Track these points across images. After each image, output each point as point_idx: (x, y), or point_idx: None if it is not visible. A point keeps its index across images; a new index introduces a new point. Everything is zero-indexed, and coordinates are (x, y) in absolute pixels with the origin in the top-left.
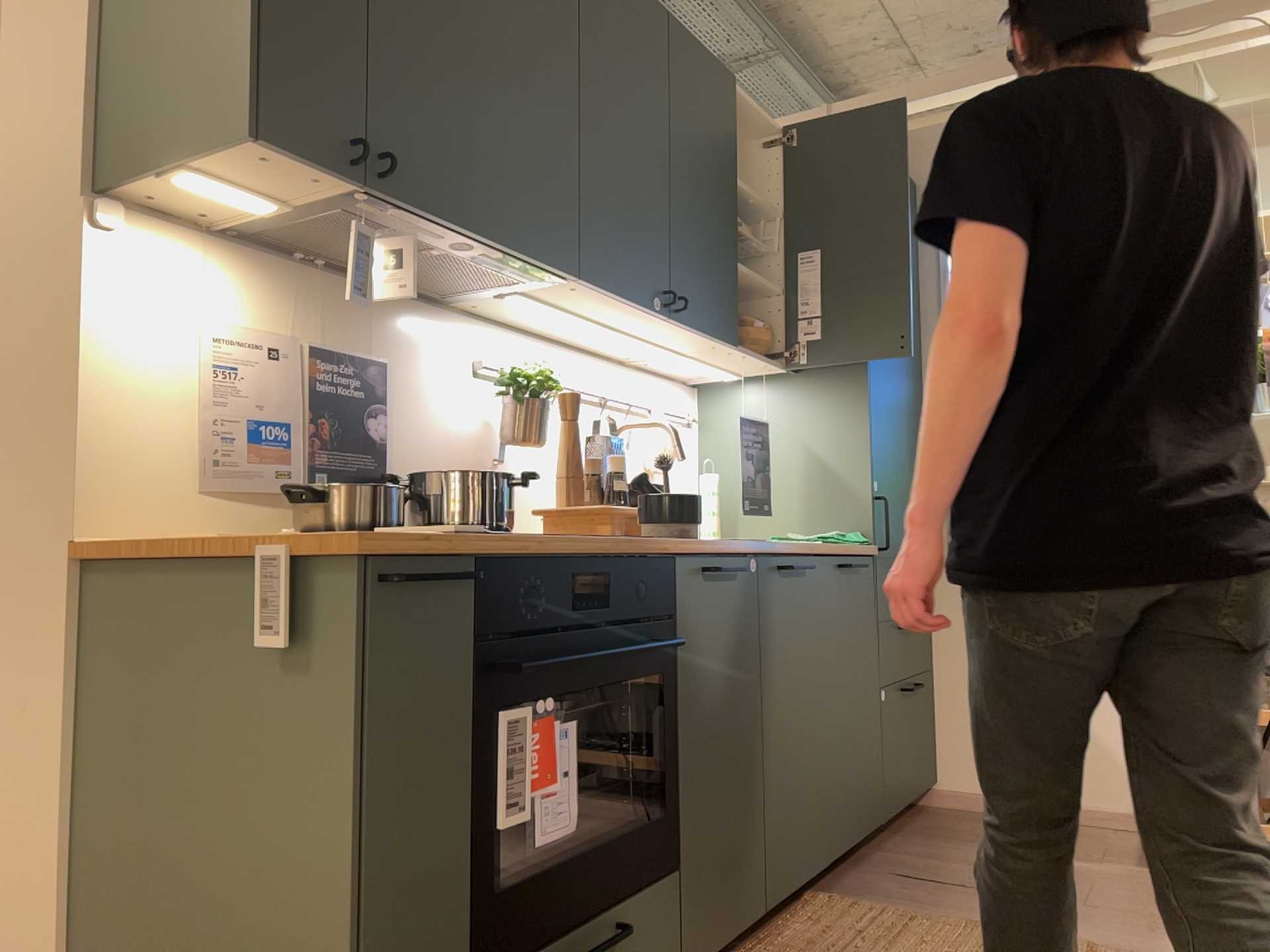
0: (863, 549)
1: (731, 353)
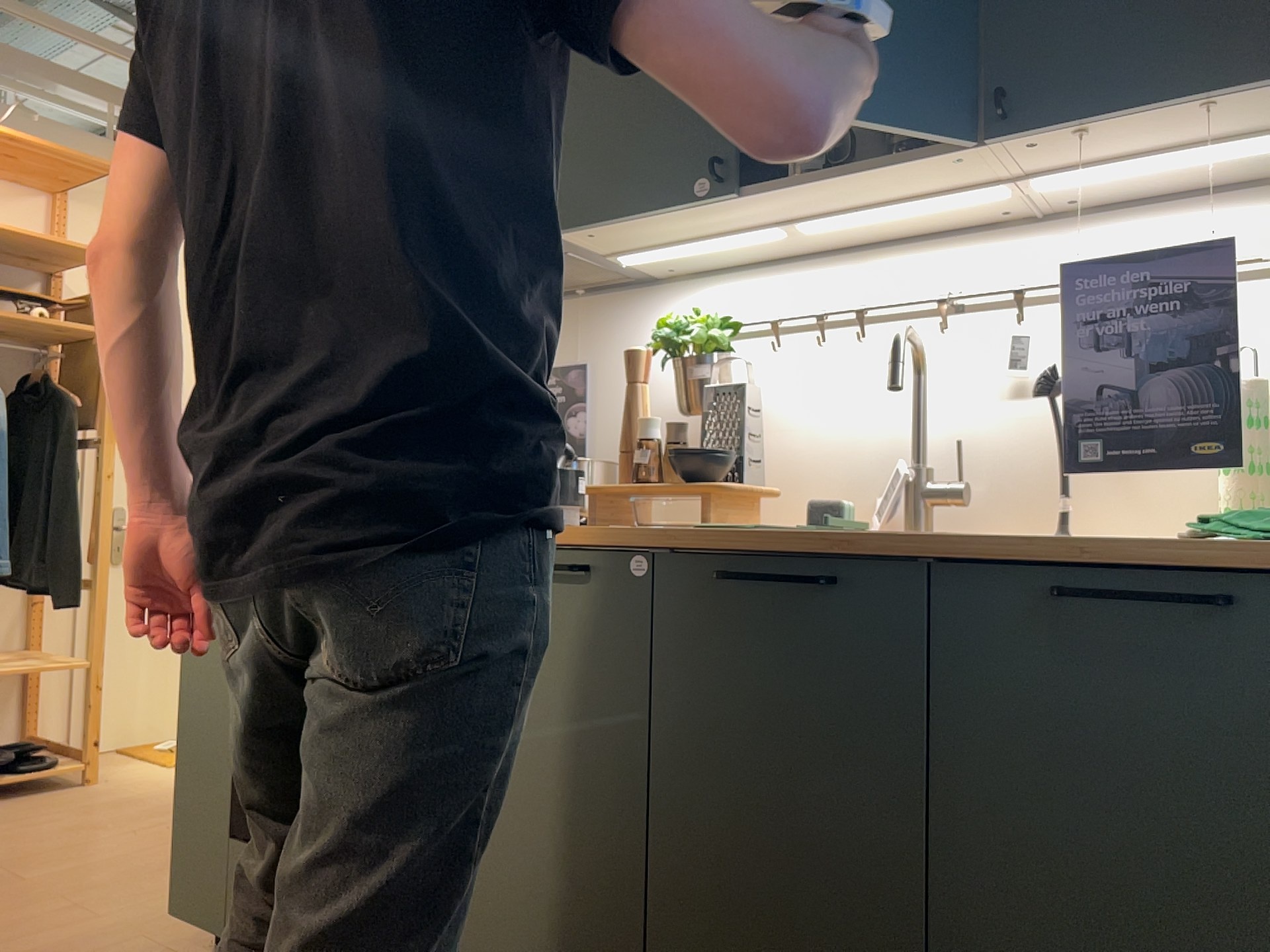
0: (1209, 554)
1: (1046, 146)
